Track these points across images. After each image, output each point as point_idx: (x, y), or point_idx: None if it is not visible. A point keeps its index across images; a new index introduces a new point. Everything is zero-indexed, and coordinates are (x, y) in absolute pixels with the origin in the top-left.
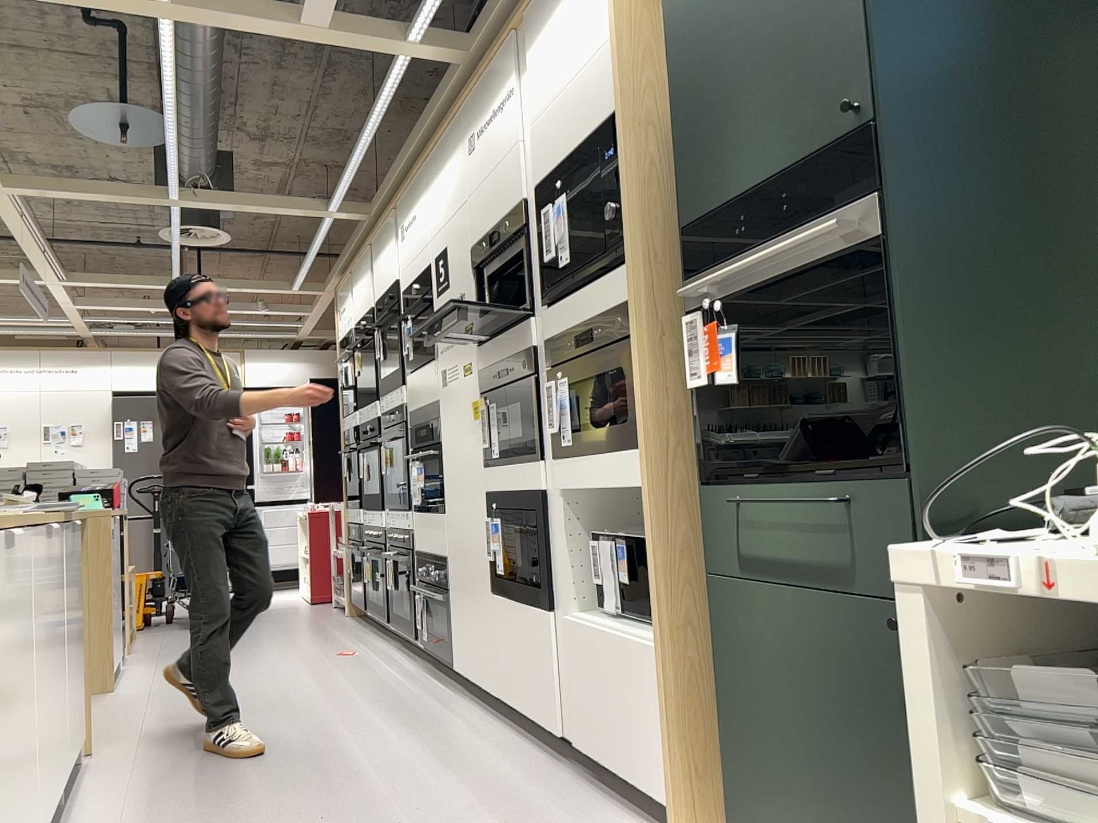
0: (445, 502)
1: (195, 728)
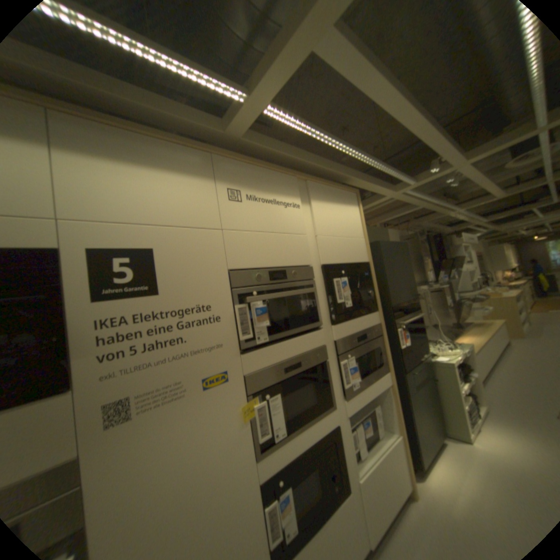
0: None
1: None
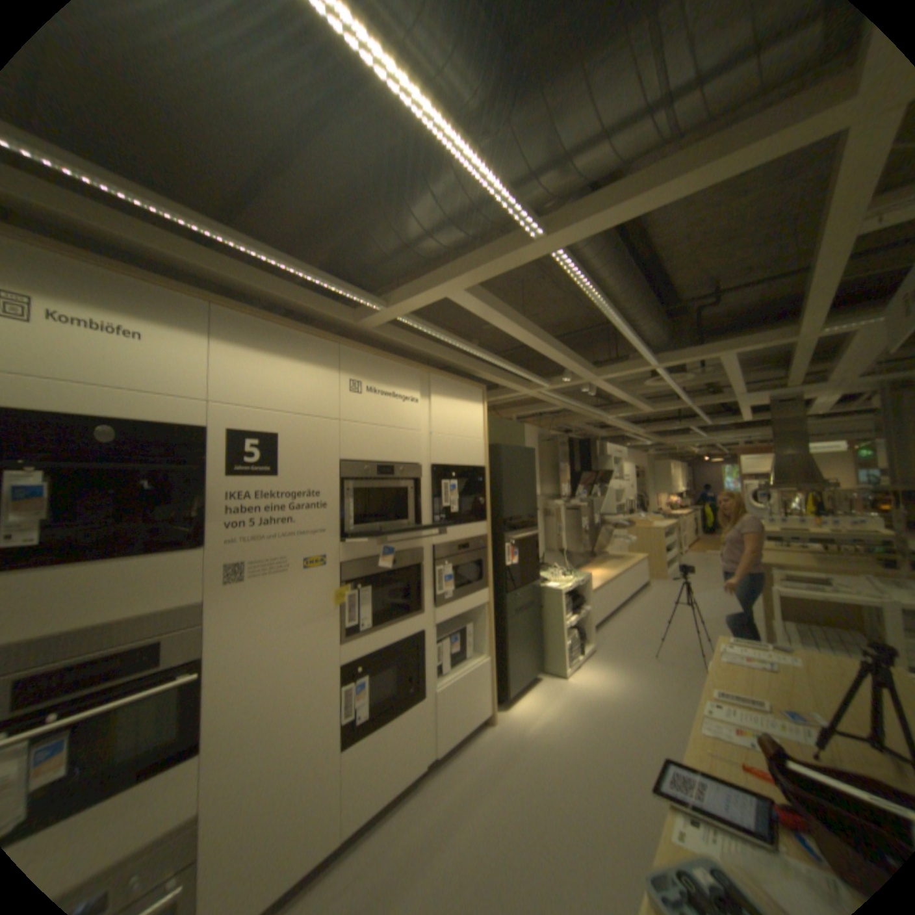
0: (203, 736)
1: None
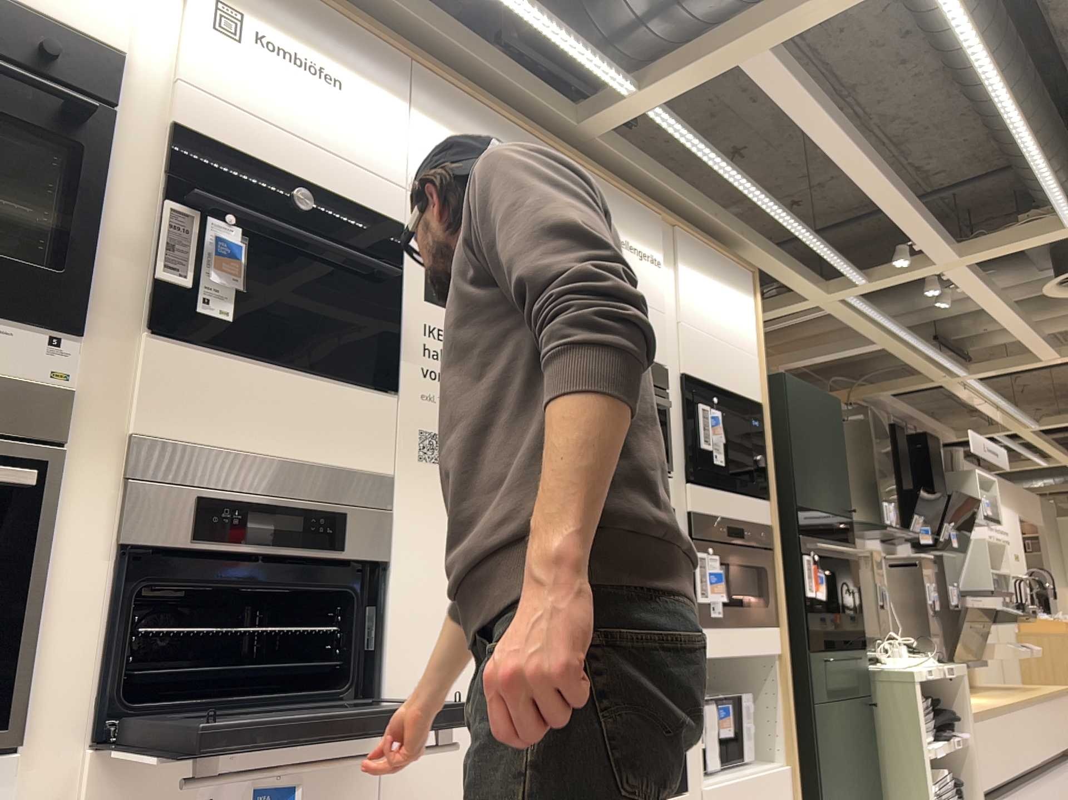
0: (389, 693)
1: None
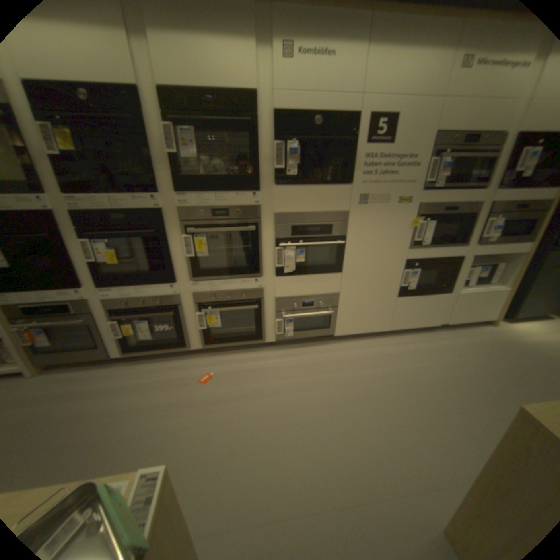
0: (344, 266)
1: (373, 460)
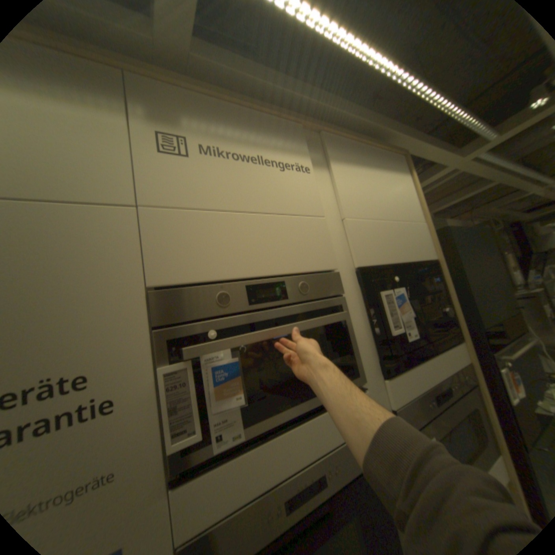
0: None
1: None
